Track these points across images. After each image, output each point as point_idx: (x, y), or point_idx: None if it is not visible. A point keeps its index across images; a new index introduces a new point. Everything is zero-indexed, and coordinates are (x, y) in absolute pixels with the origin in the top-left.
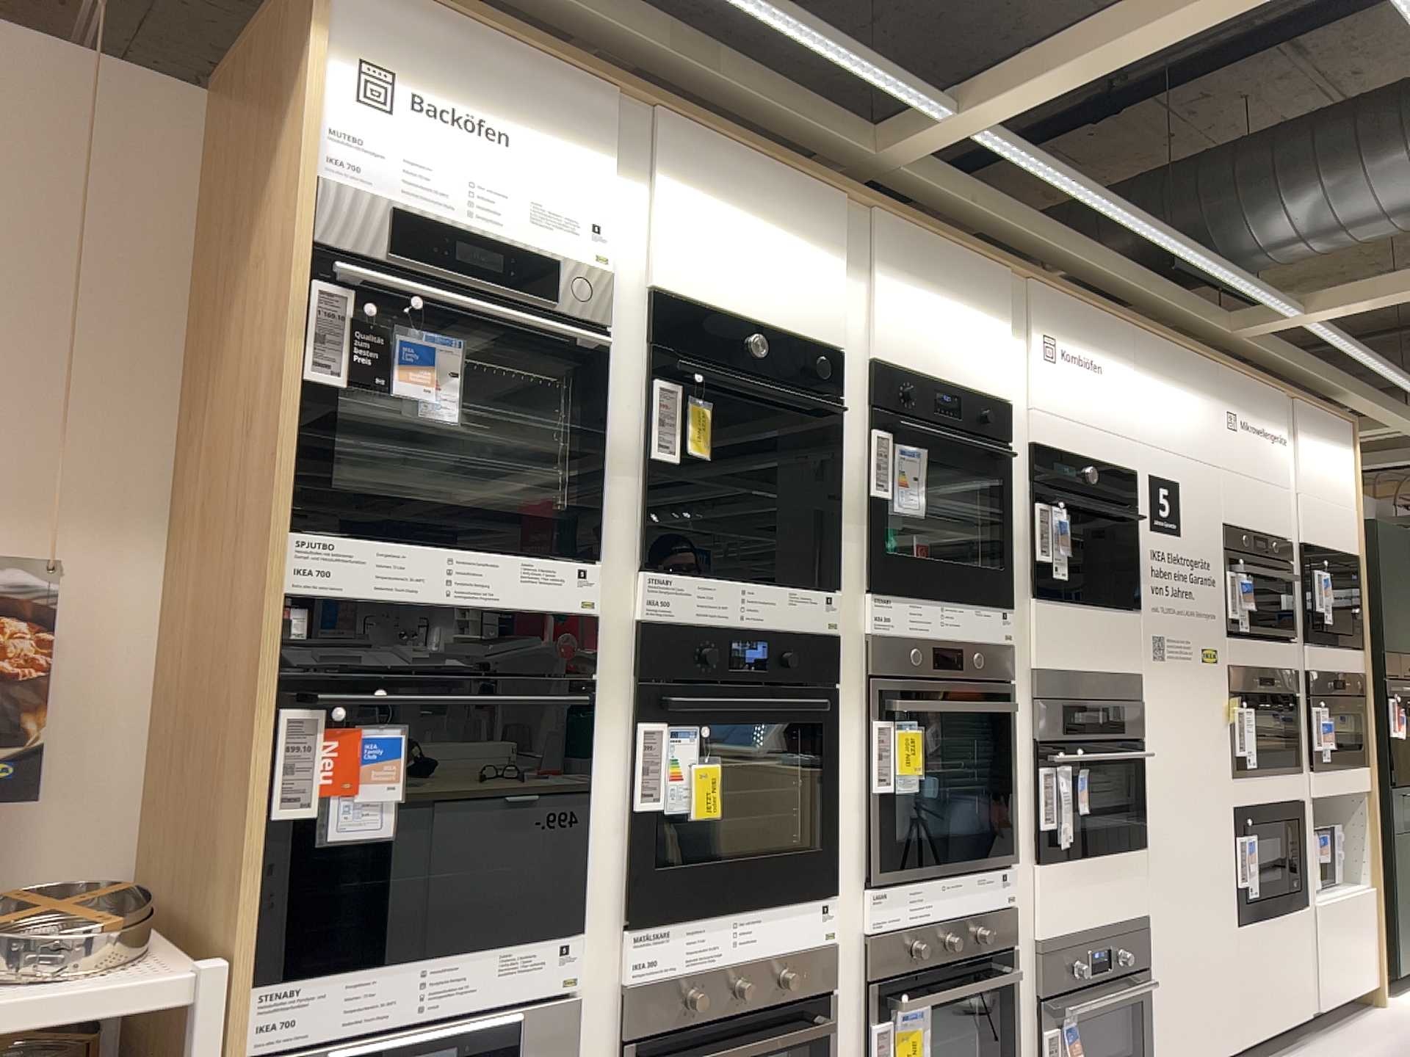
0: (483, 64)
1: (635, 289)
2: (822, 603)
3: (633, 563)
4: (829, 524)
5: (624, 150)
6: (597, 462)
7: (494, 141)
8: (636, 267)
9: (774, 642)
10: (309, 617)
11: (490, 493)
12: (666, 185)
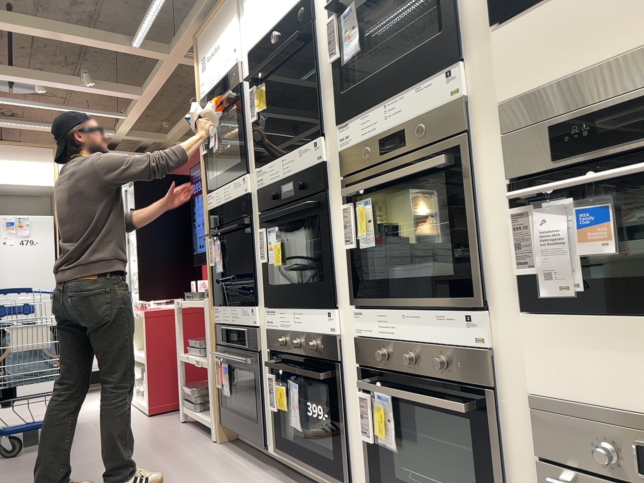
0: (211, 27)
1: (245, 56)
2: (313, 148)
3: (255, 168)
4: (318, 97)
5: (236, 6)
6: (241, 136)
7: (214, 49)
8: (245, 47)
9: (295, 180)
10: (206, 217)
11: (236, 162)
12: (244, 3)
